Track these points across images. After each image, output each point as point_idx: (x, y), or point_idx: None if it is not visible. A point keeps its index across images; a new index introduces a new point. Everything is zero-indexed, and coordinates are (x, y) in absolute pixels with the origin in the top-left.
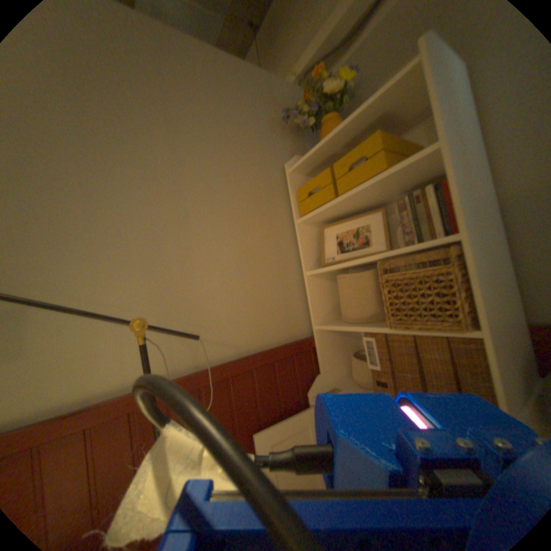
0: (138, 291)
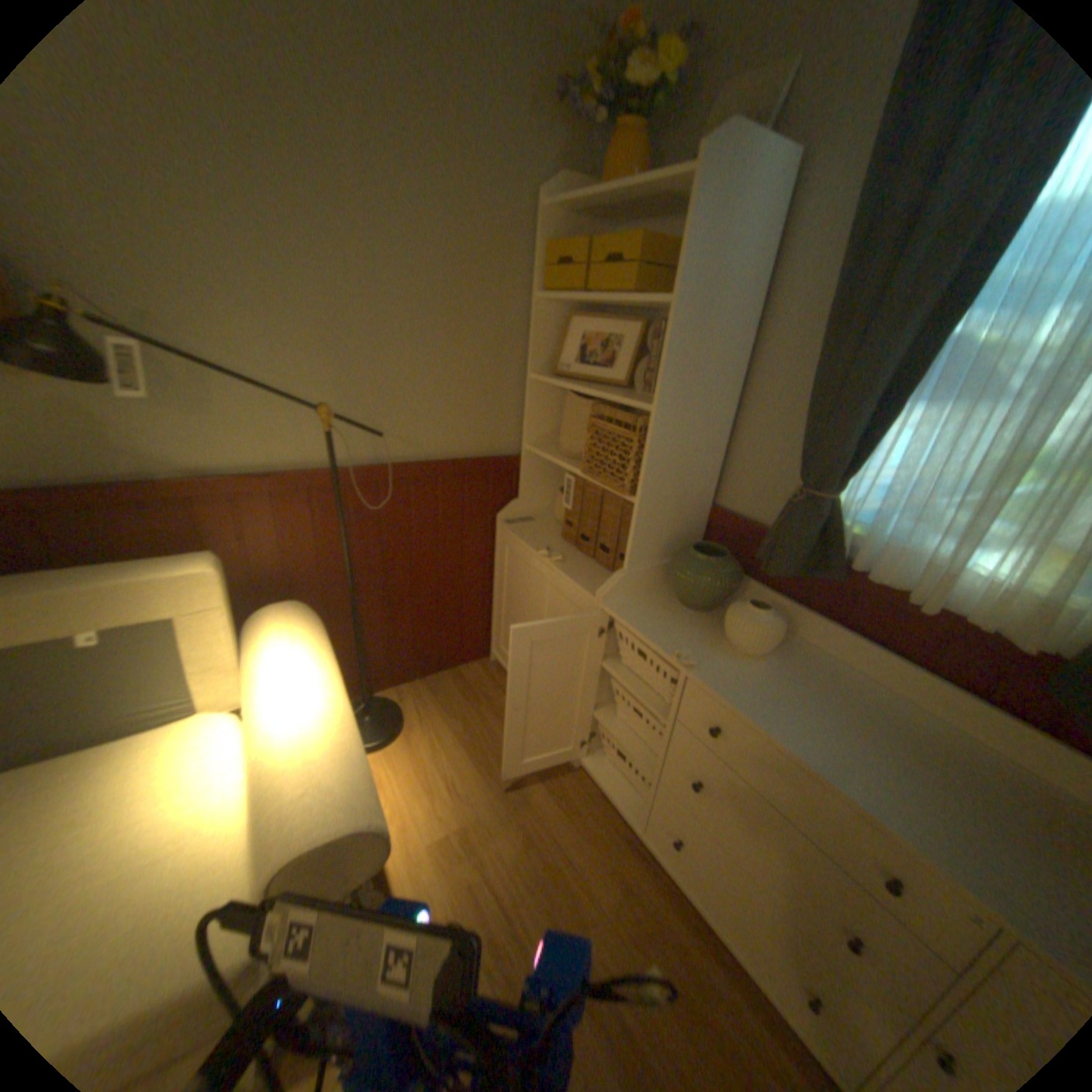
0: (314, 364)
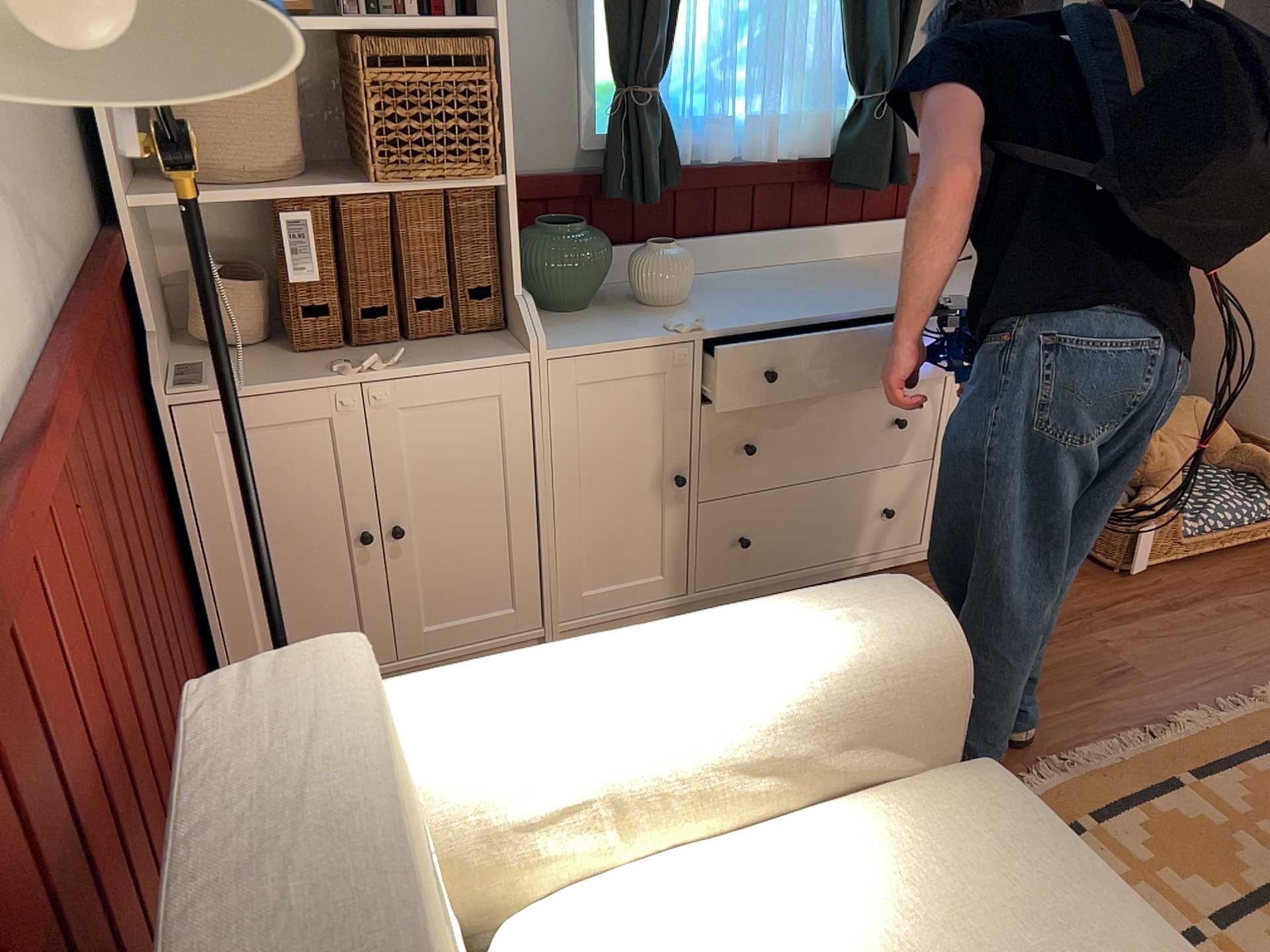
0: None
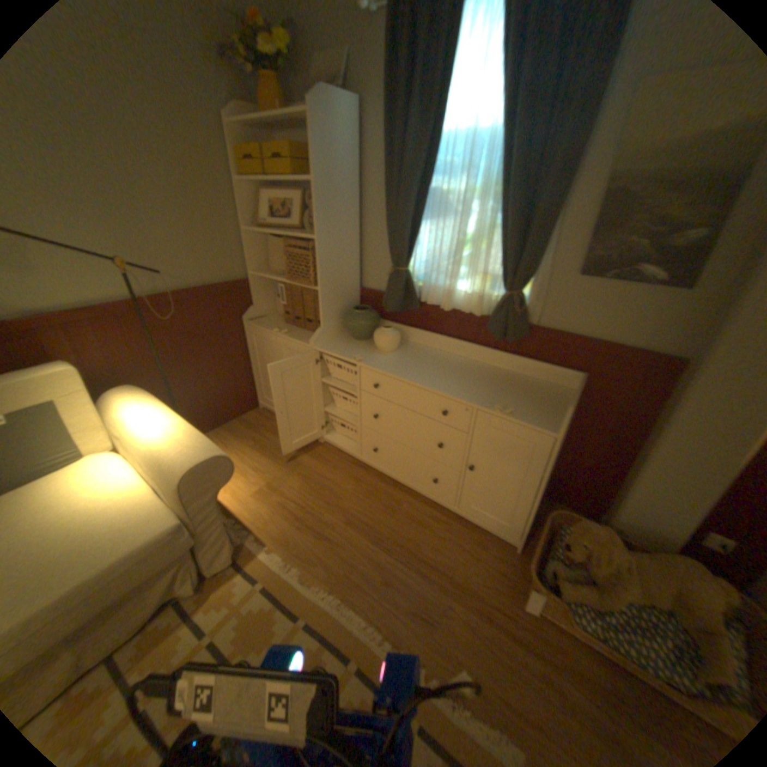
0: (101, 233)
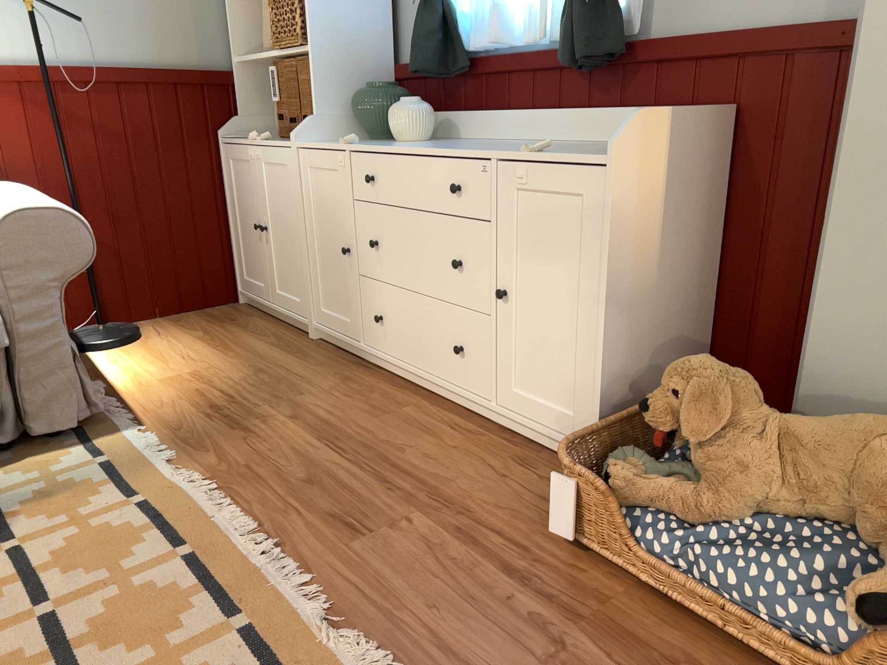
0: None
